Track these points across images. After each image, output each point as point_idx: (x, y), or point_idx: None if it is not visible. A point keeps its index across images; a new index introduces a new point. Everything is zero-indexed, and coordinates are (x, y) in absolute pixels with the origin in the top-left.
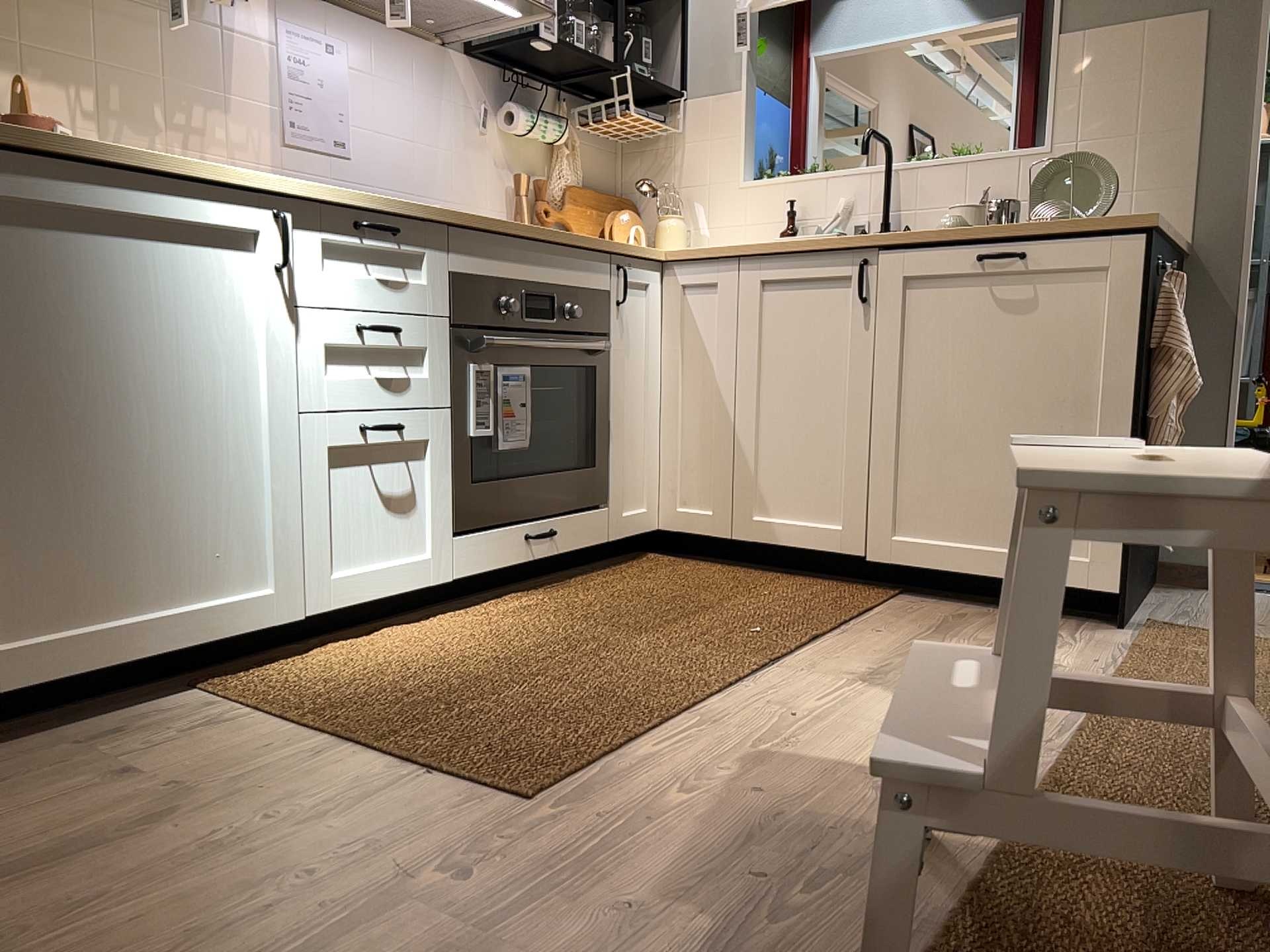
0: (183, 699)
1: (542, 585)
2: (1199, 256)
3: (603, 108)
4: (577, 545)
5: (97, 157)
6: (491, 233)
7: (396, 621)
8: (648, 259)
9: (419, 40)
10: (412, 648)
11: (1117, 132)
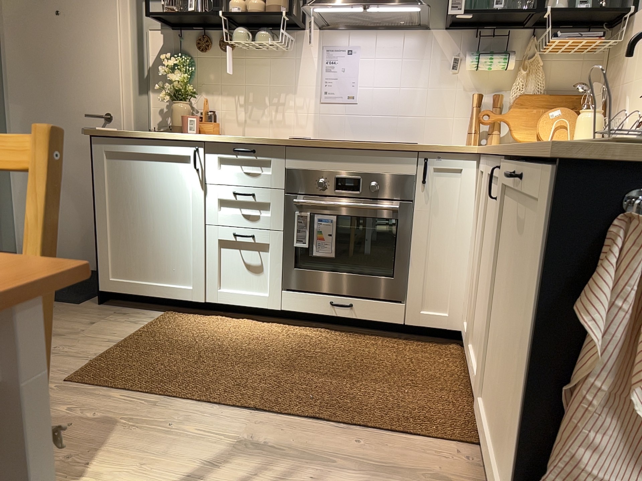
0: (150, 314)
1: (355, 334)
2: None
3: (542, 38)
4: (373, 319)
5: (133, 135)
6: (312, 147)
7: (264, 320)
8: (461, 155)
9: (409, 29)
10: (222, 330)
11: None
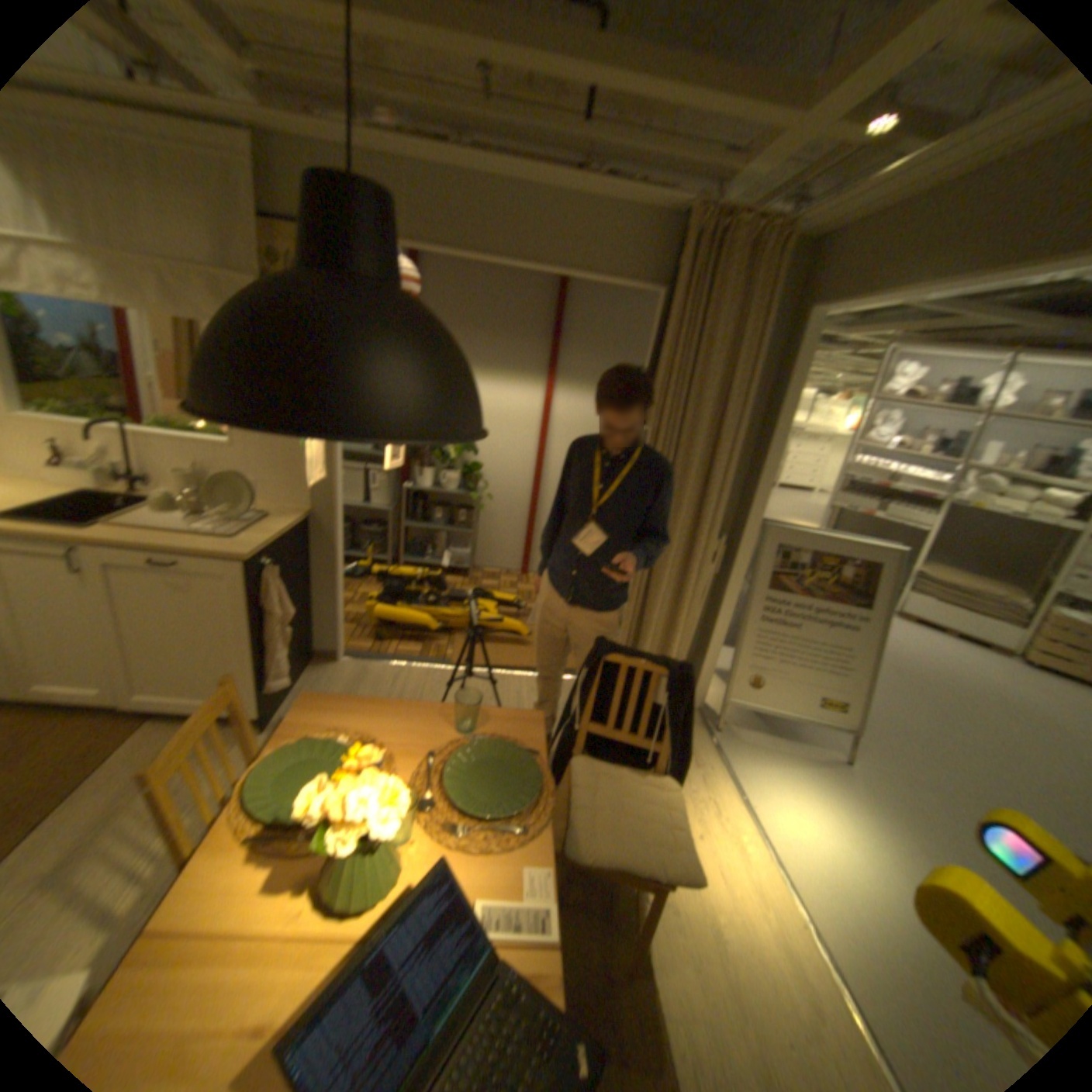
0: None
1: None
2: (316, 516)
3: None
4: None
5: None
6: None
7: None
8: None
9: None
10: None
11: (269, 444)
